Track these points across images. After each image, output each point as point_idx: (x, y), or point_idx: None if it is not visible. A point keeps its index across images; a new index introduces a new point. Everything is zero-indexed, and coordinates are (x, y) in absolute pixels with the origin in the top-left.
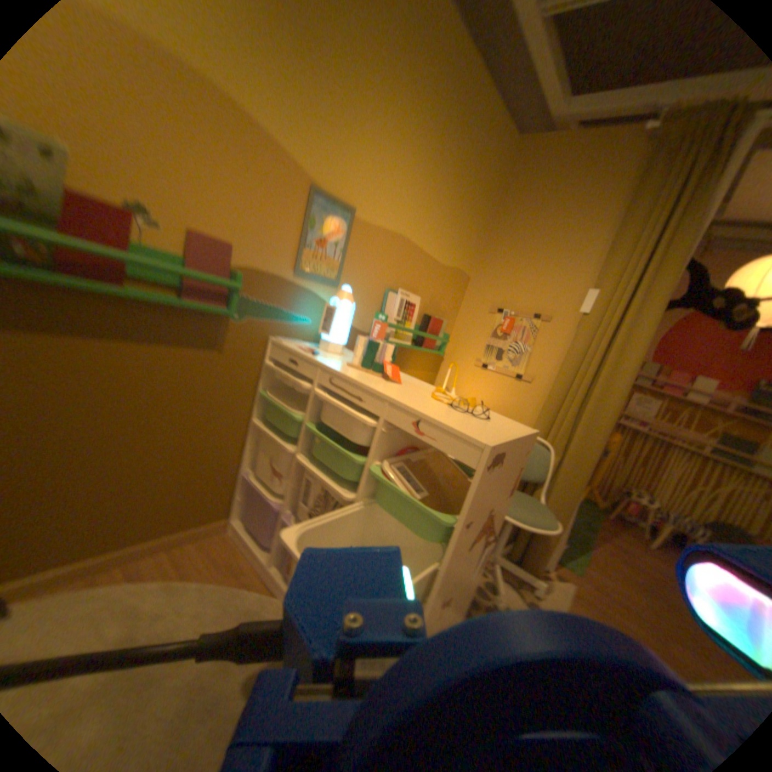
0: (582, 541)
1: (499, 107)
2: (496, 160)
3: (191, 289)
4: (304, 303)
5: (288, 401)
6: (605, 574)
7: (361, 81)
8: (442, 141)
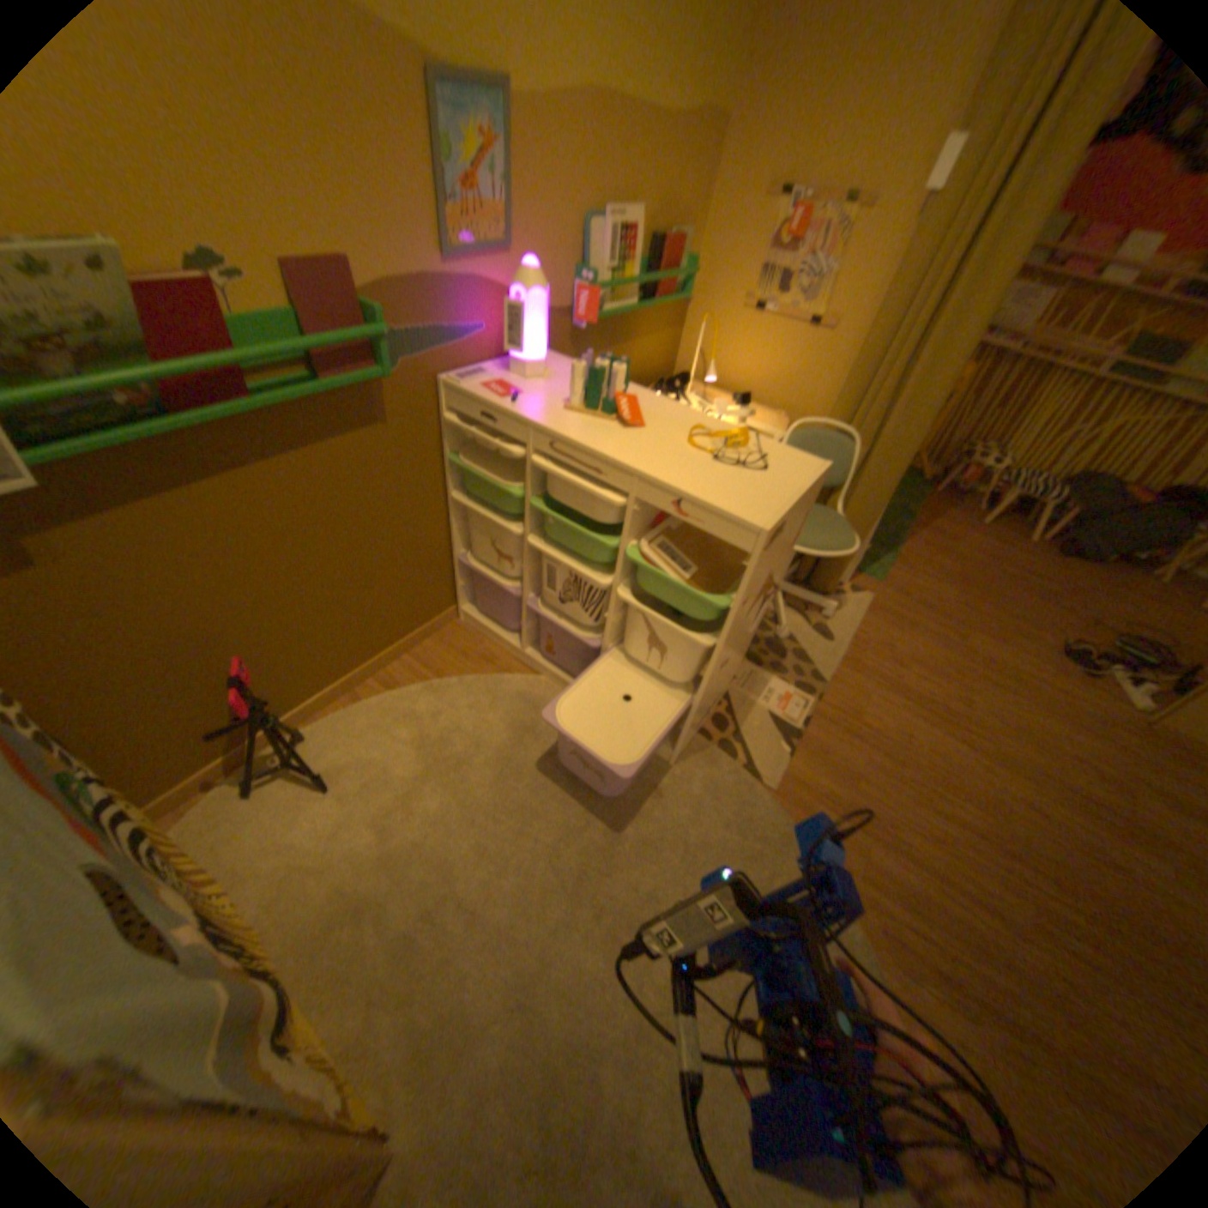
0: (890, 533)
1: None
2: None
3: (323, 360)
4: (467, 302)
5: (490, 464)
6: (913, 570)
7: None
8: None
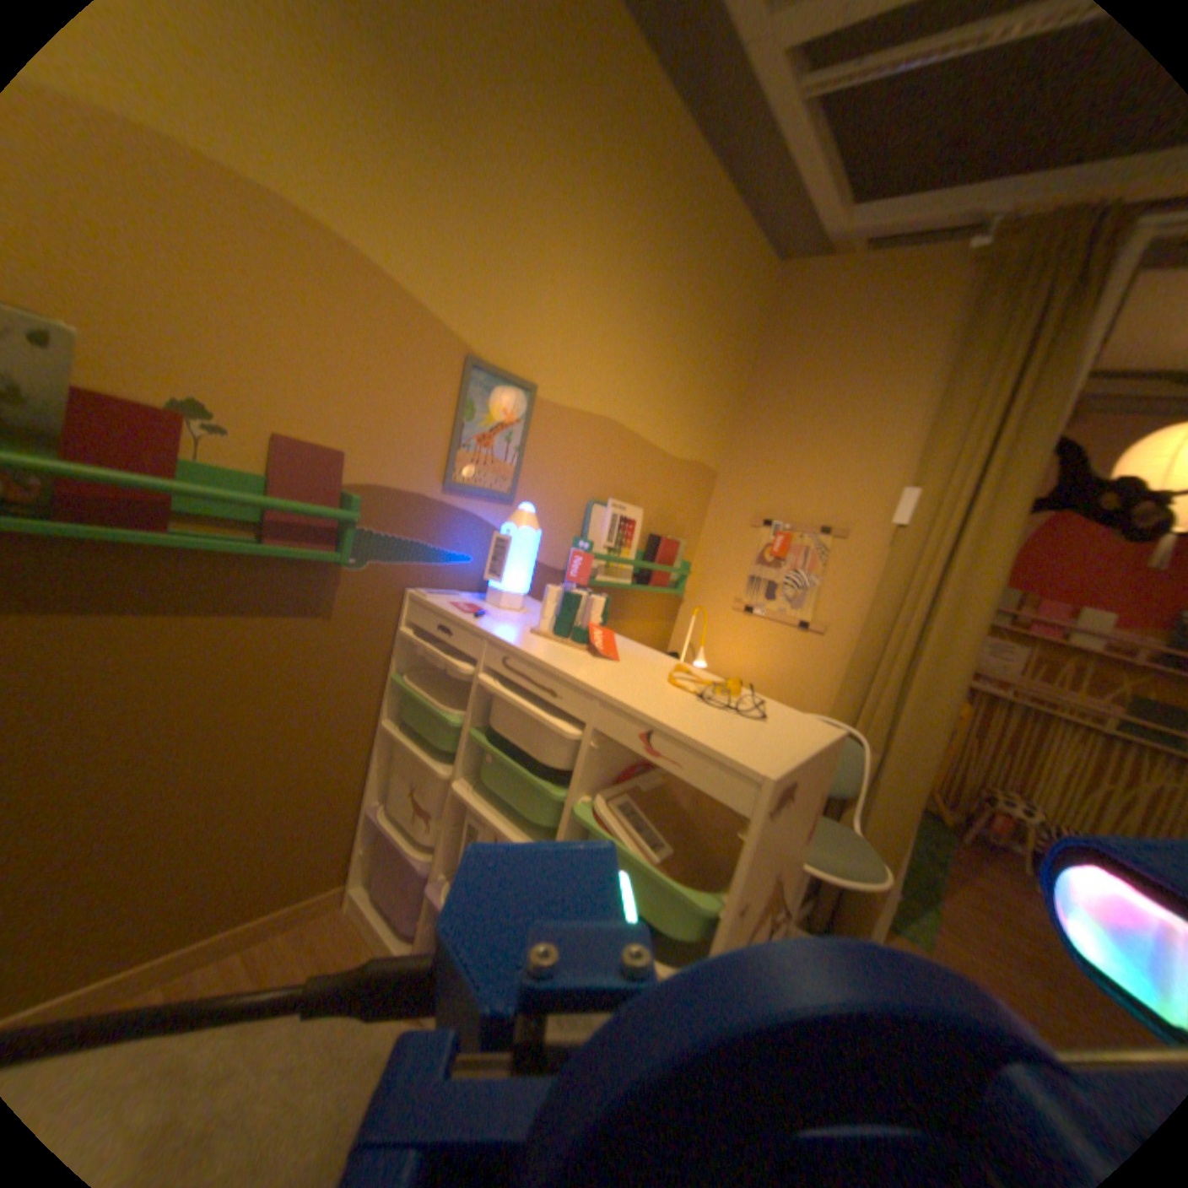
0: (925, 887)
1: (748, 224)
2: (748, 299)
3: (279, 529)
4: (462, 533)
5: (439, 691)
6: (969, 944)
7: (538, 200)
8: (664, 277)
